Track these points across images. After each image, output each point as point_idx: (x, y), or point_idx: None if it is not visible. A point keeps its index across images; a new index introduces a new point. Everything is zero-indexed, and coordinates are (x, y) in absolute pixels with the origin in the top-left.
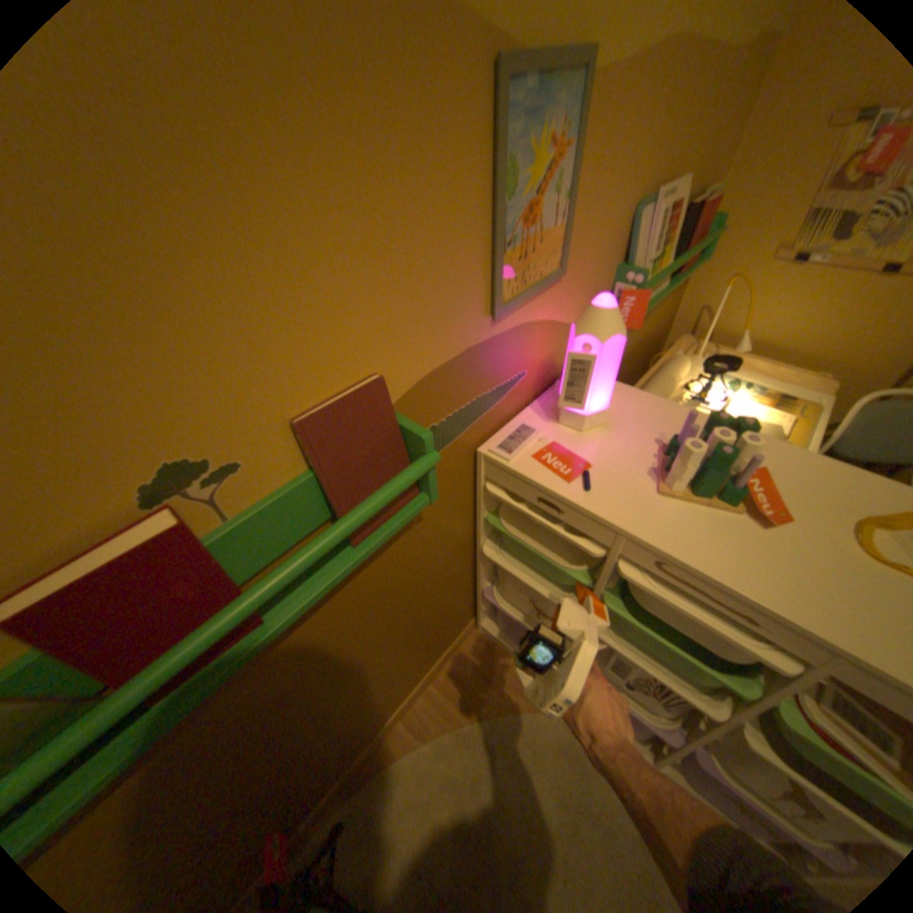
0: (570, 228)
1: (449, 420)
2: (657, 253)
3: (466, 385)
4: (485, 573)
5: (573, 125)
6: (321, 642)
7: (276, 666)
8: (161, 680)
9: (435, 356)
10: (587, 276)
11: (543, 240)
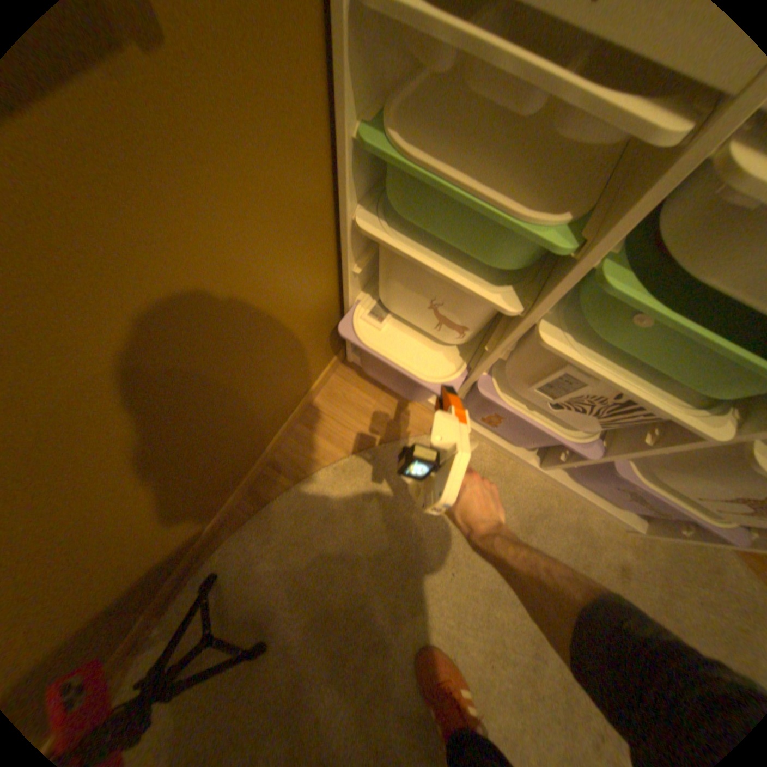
0: None
1: None
2: None
3: None
4: (355, 278)
5: None
6: None
7: None
8: None
9: None
10: None
11: None
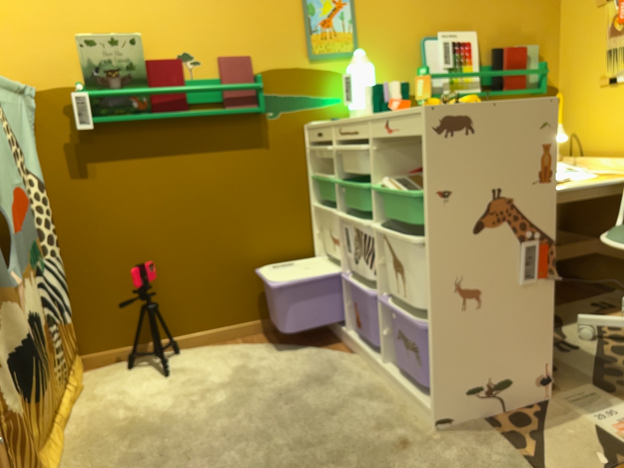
0: (354, 36)
1: (285, 98)
2: (448, 66)
3: (295, 85)
4: (318, 240)
5: (344, 0)
6: (206, 174)
7: (186, 165)
8: (161, 90)
9: (276, 63)
10: (382, 65)
11: (335, 36)
